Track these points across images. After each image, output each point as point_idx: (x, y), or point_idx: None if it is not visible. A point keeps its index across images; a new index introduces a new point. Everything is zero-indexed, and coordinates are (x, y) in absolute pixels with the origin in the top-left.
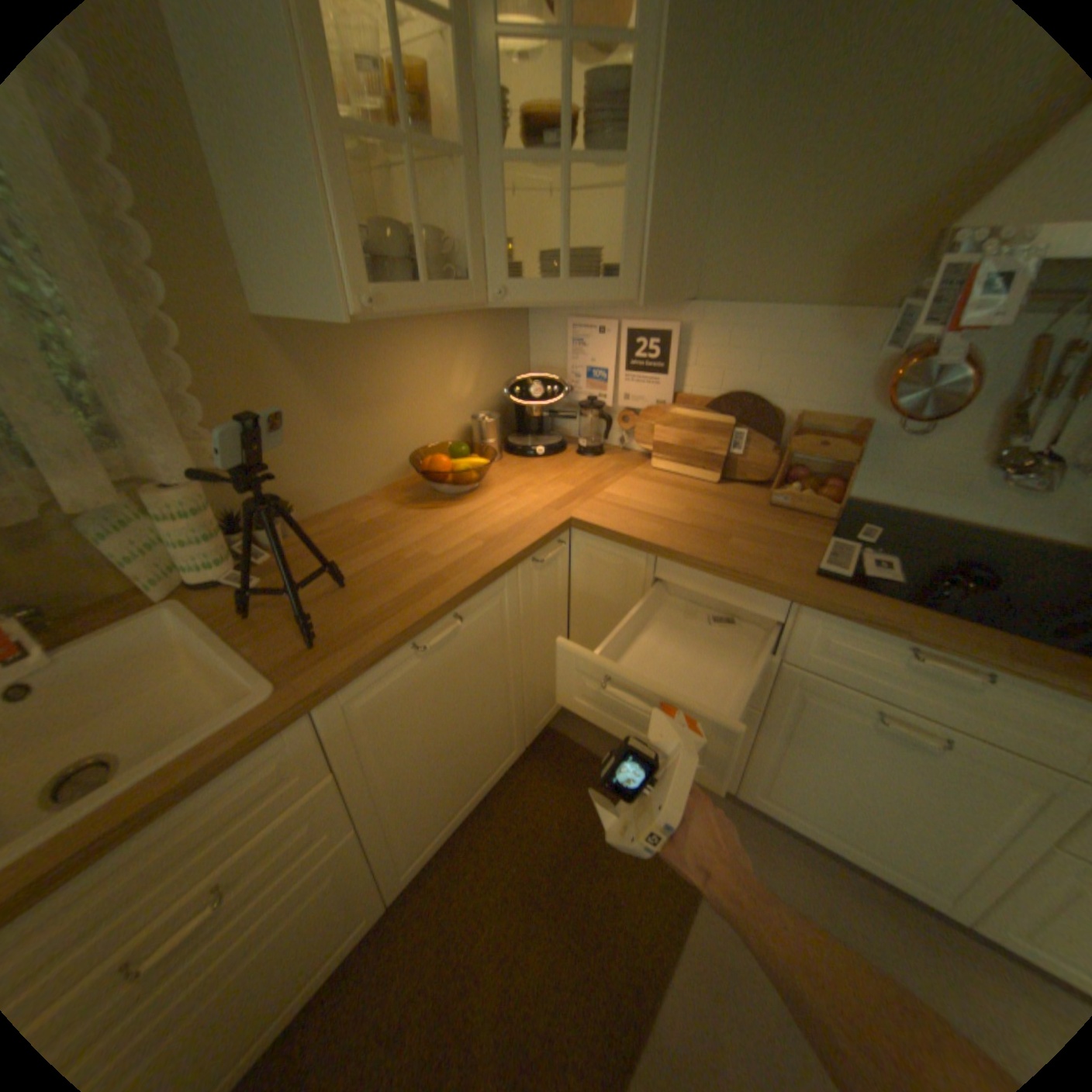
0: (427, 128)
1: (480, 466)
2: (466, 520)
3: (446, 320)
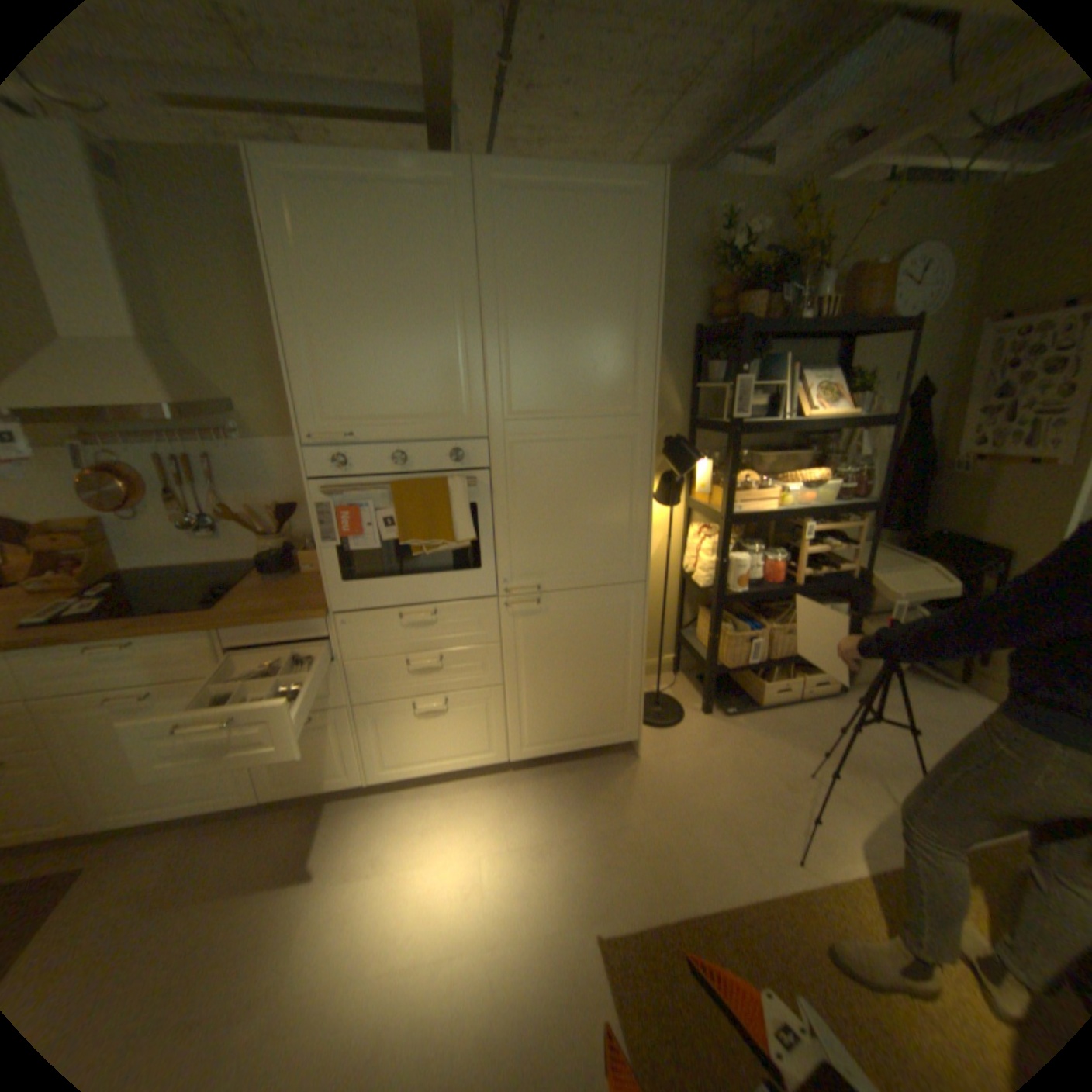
0: None
1: None
2: None
3: None
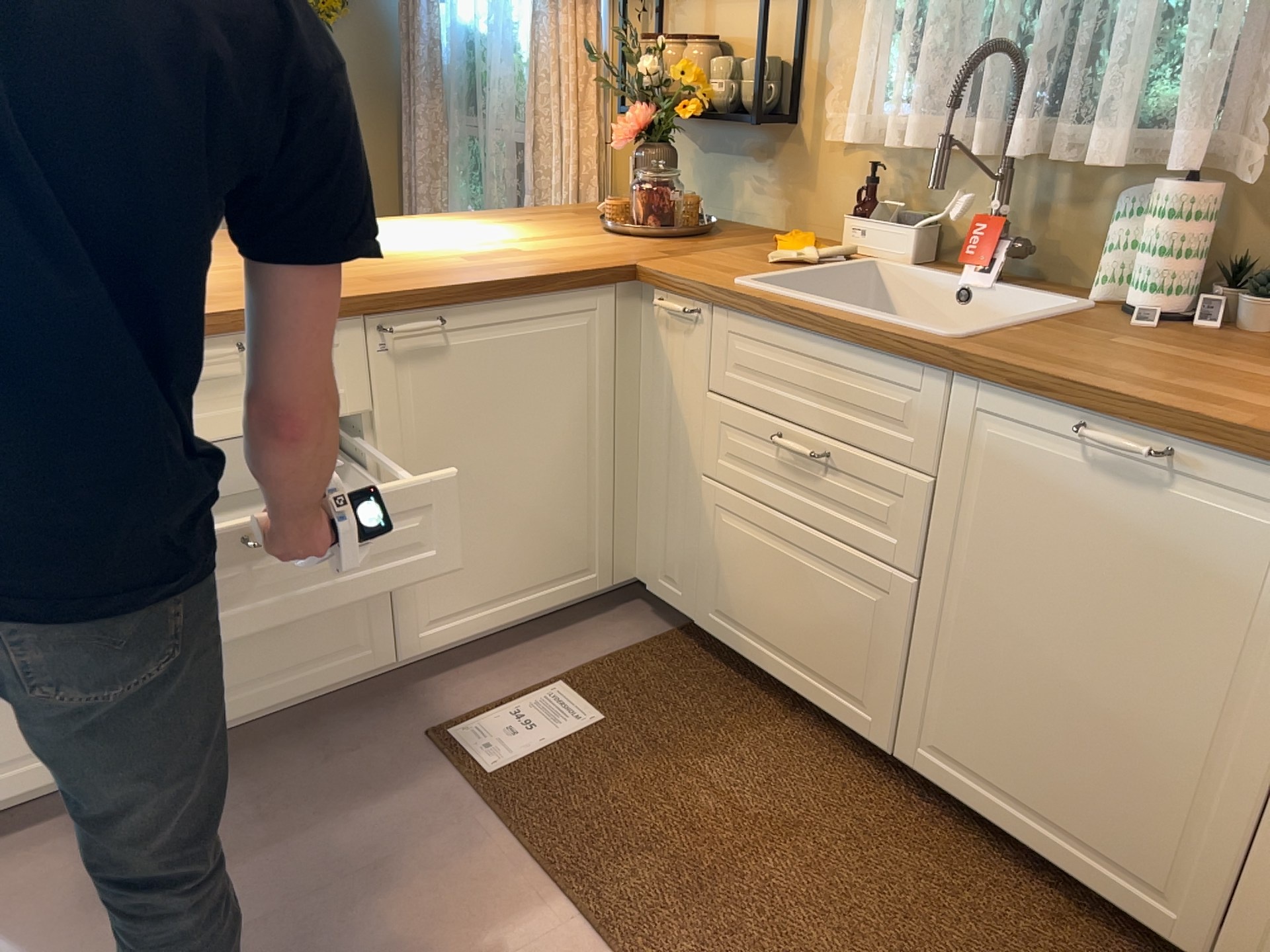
0: None
1: None
2: None
3: None
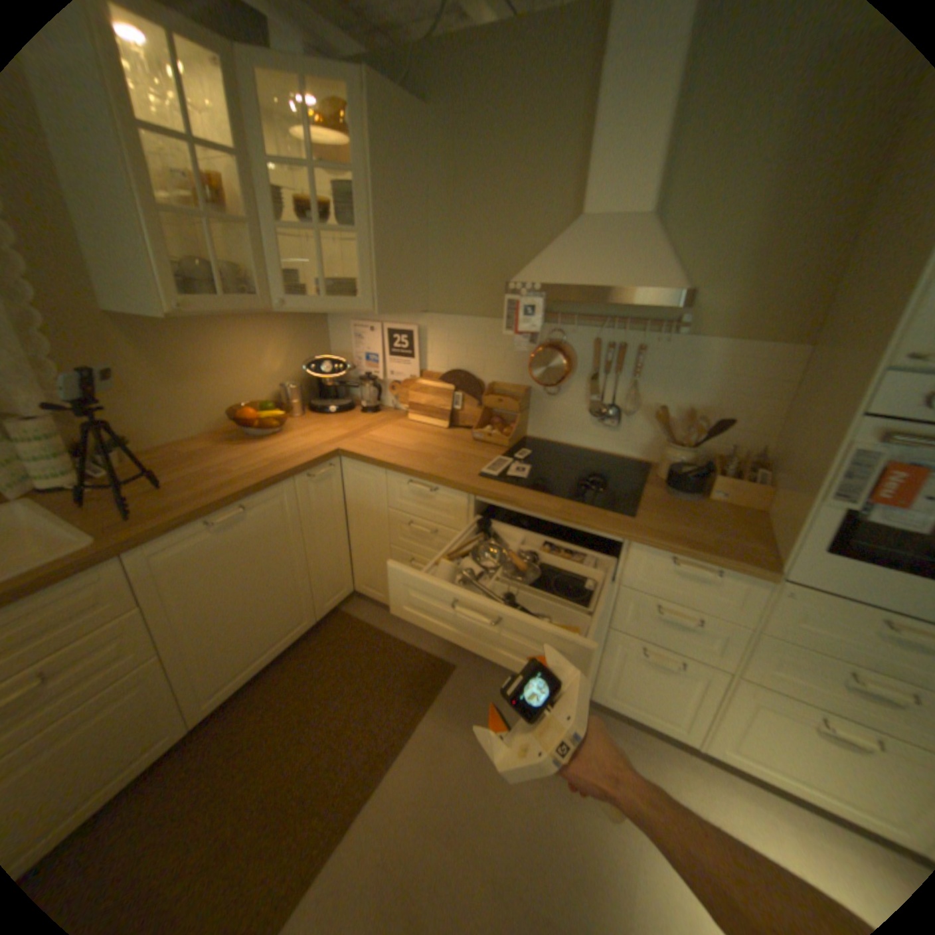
0: (225, 207)
1: (280, 416)
2: (264, 451)
3: (259, 318)
